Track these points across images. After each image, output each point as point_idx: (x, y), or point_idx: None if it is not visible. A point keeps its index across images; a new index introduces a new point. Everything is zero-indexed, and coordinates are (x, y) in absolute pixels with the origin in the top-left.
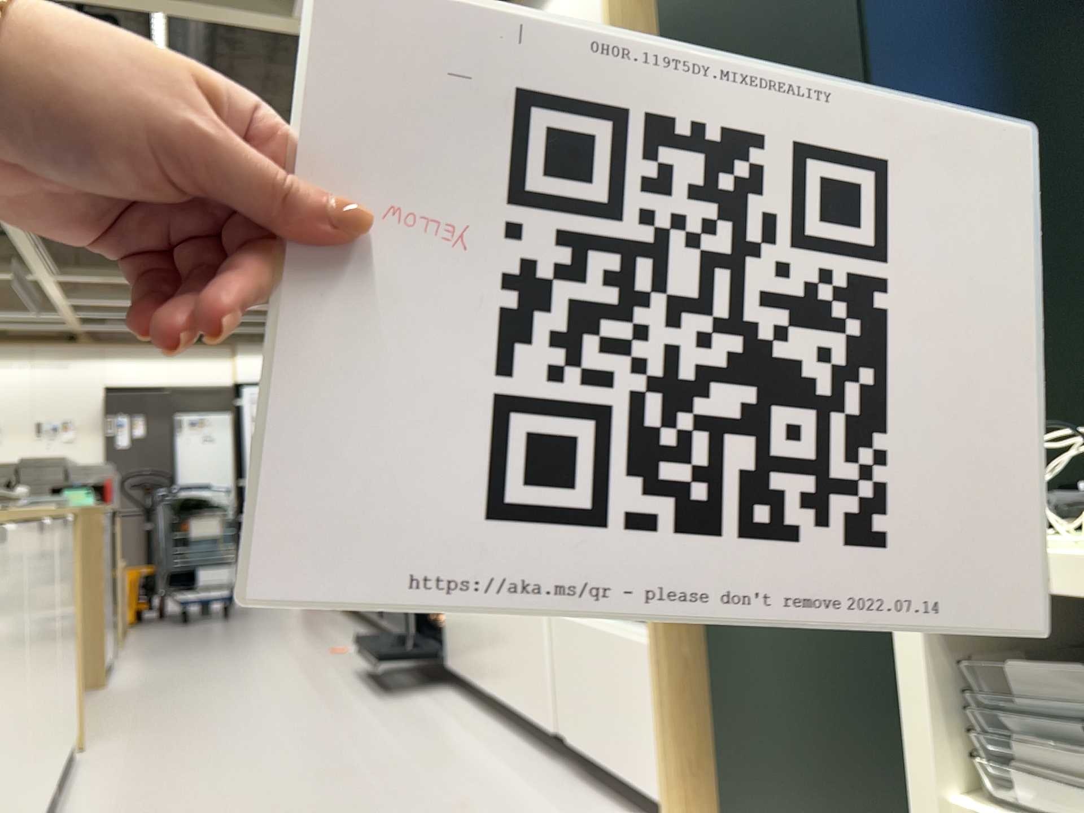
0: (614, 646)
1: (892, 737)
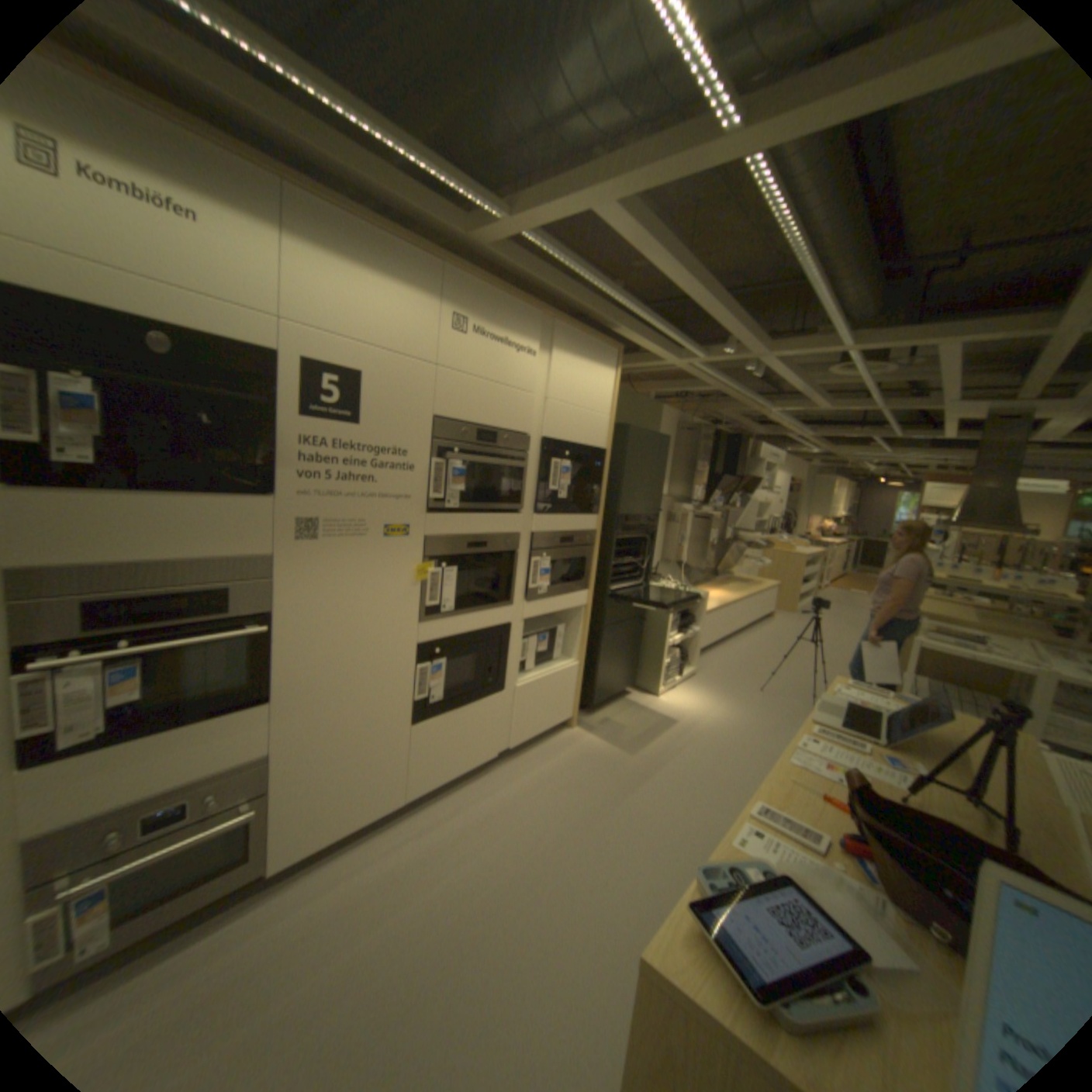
0: (556, 676)
1: (632, 645)
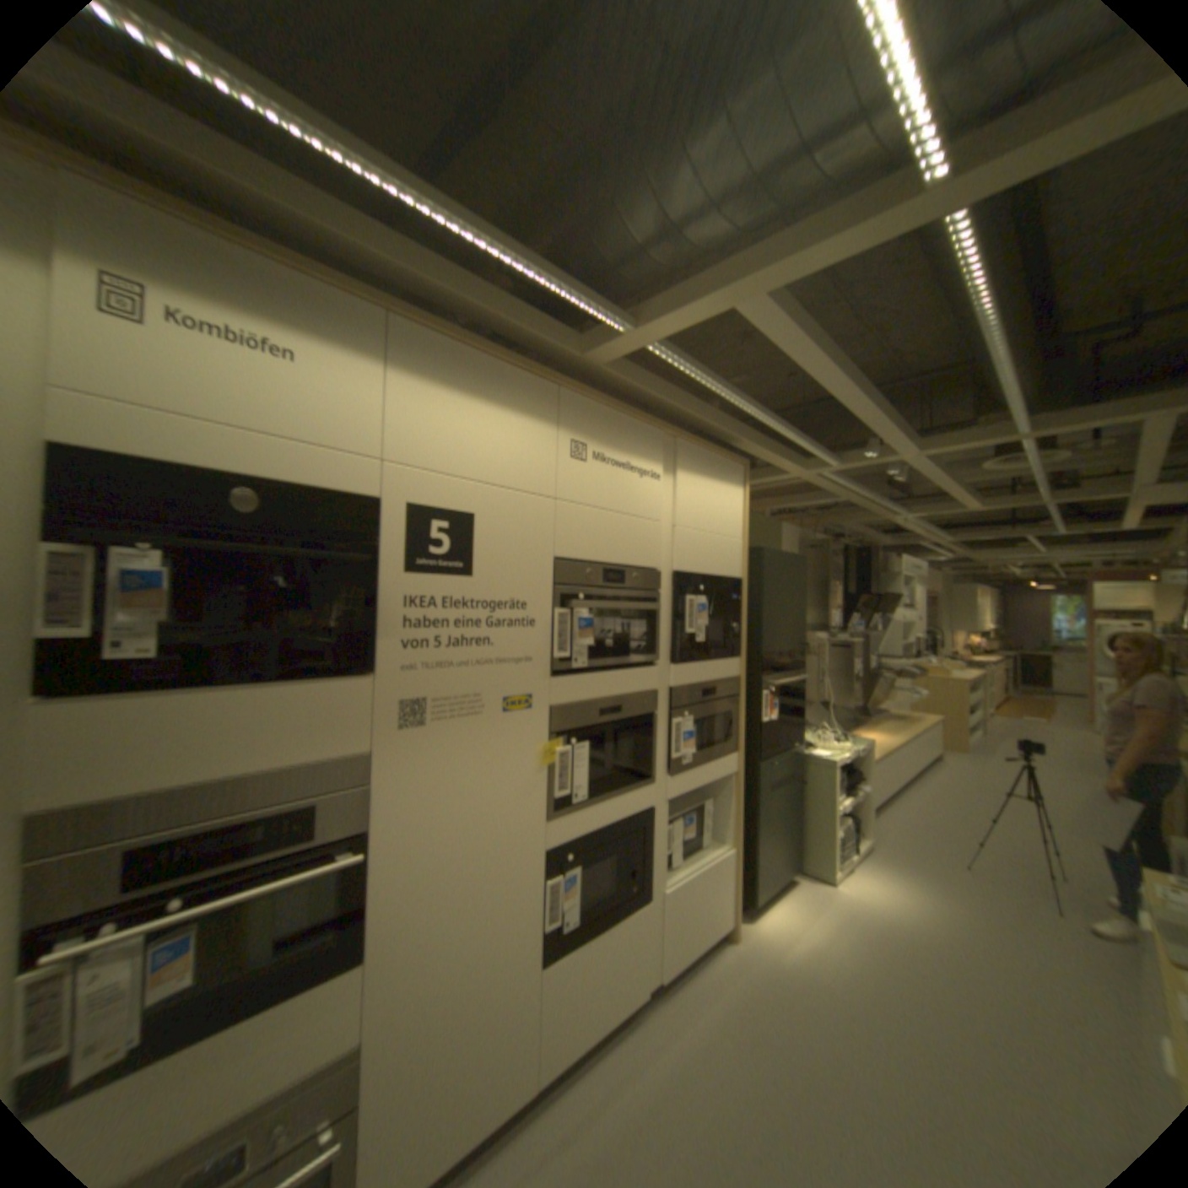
0: (712, 873)
1: (794, 818)
